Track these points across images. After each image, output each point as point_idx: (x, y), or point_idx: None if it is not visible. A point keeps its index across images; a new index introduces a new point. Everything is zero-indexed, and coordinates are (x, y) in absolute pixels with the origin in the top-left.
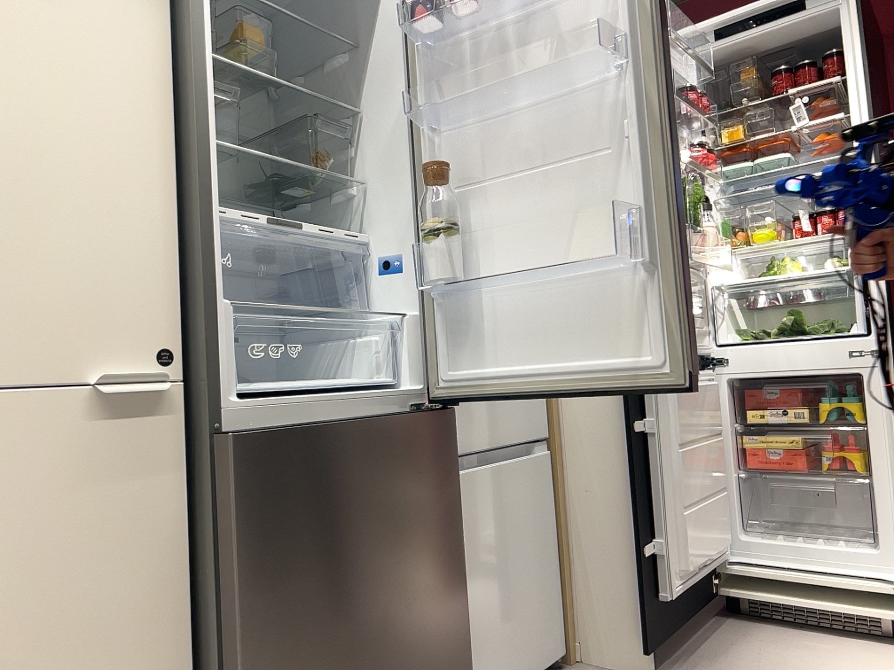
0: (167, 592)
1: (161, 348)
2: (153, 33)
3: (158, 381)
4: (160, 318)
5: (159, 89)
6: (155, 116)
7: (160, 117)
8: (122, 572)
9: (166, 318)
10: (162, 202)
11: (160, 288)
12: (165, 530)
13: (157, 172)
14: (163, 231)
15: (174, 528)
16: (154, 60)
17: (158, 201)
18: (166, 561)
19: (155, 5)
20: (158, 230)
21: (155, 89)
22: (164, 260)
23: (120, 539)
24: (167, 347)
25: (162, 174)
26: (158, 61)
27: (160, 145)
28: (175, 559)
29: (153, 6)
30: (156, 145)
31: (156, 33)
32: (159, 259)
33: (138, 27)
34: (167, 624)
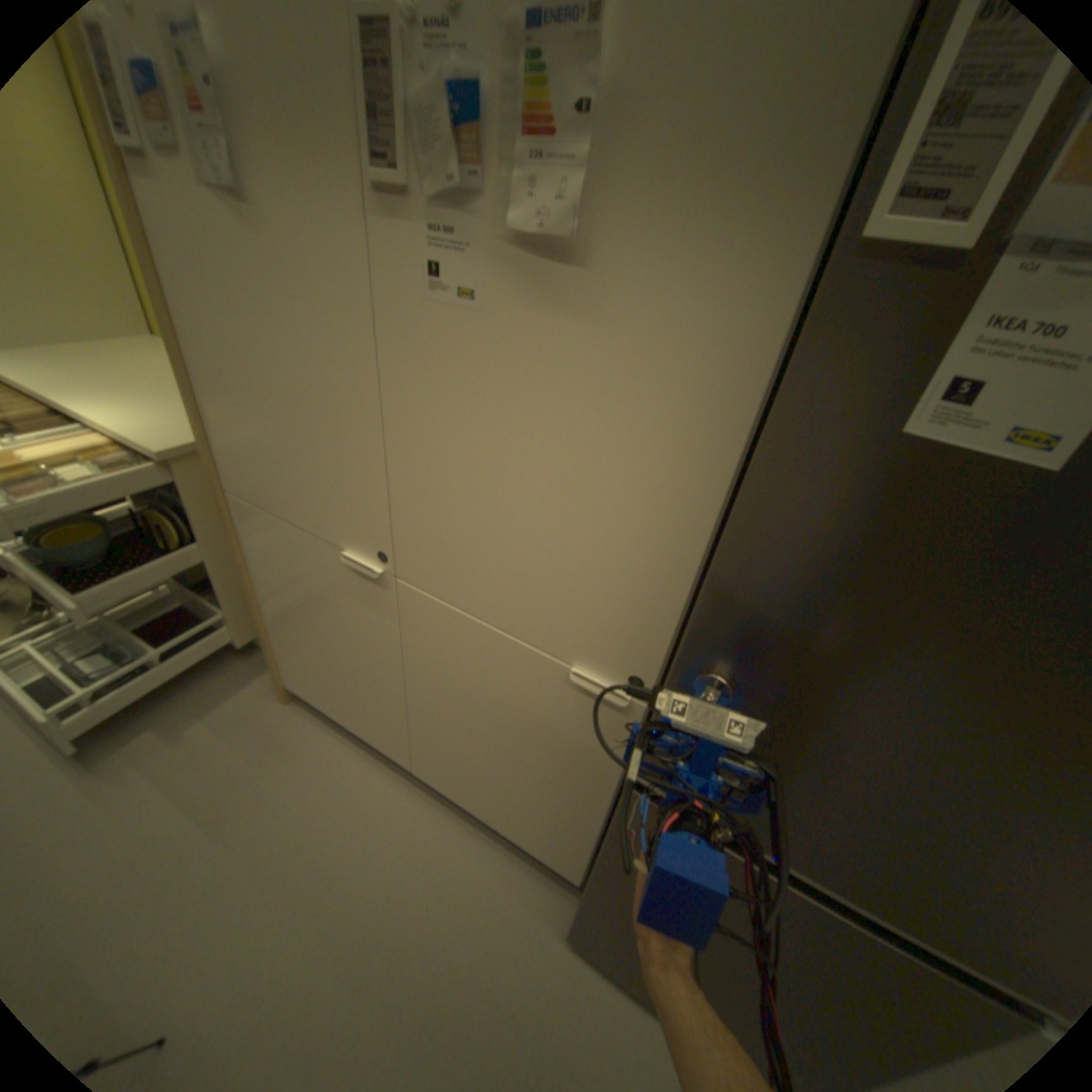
0: (595, 792)
1: (638, 672)
2: (756, 335)
3: (622, 694)
4: (645, 653)
5: (730, 425)
6: (711, 462)
7: (717, 463)
8: (570, 763)
9: (650, 655)
10: (684, 559)
11: (652, 631)
12: (604, 767)
13: (688, 528)
14: (674, 586)
15: (610, 771)
16: (739, 382)
17: (678, 557)
18: (600, 780)
19: (780, 282)
20: (669, 584)
21: (725, 424)
22: (666, 611)
23: (574, 750)
24: (643, 675)
25: (694, 530)
26: (745, 382)
27: (705, 498)
28: (606, 784)
29: (774, 284)
30: (699, 497)
31: (761, 335)
32: (660, 609)
33: (731, 329)
34: (591, 803)
